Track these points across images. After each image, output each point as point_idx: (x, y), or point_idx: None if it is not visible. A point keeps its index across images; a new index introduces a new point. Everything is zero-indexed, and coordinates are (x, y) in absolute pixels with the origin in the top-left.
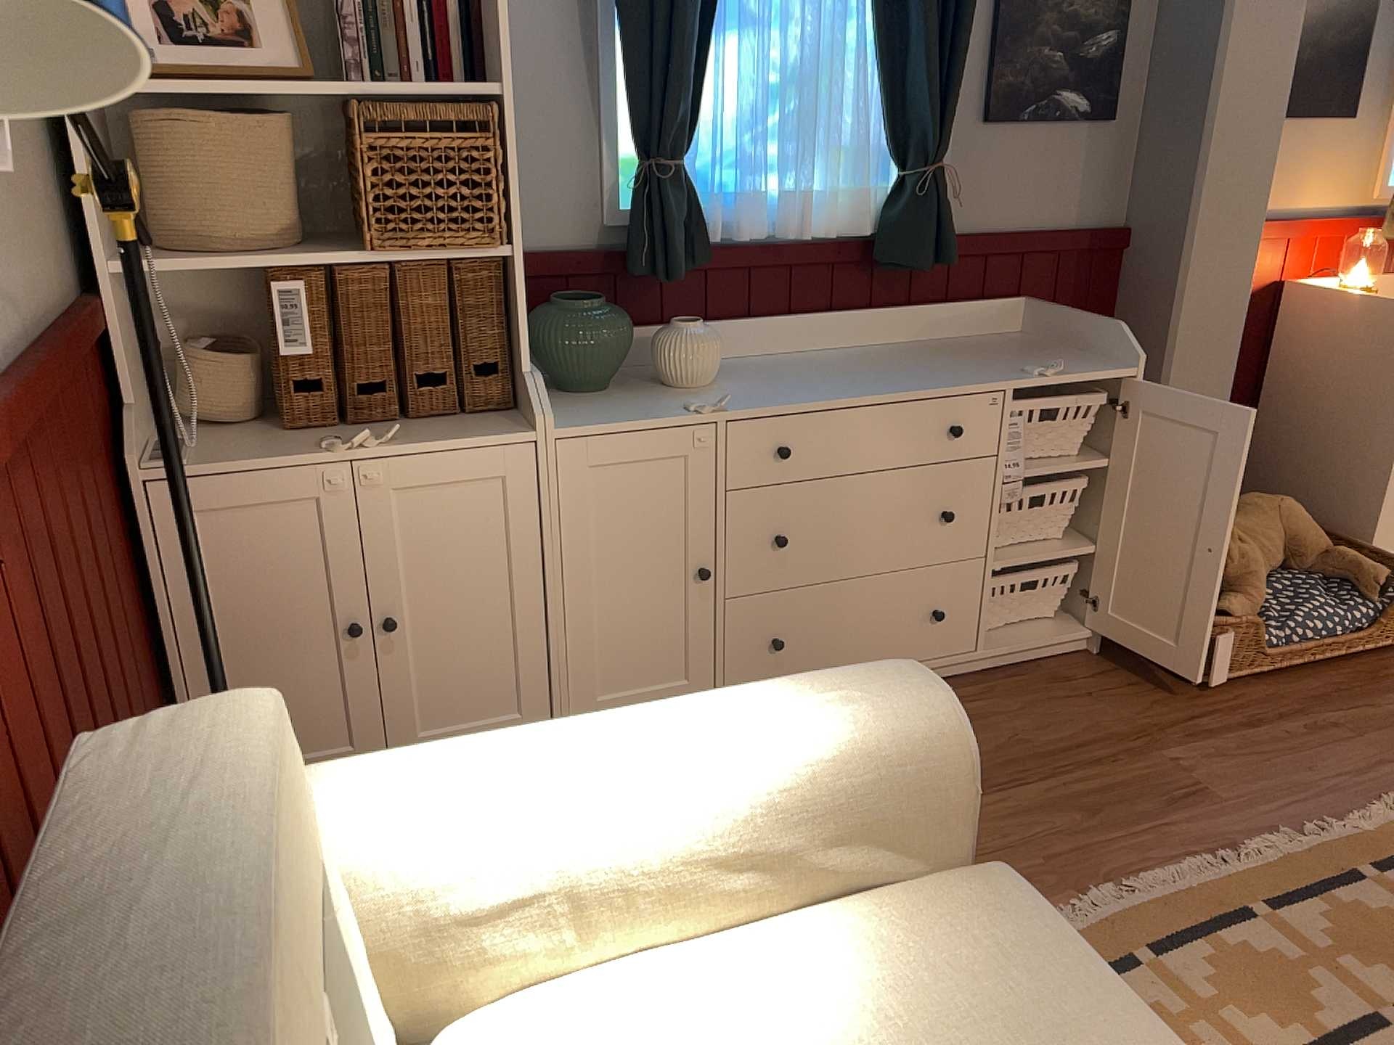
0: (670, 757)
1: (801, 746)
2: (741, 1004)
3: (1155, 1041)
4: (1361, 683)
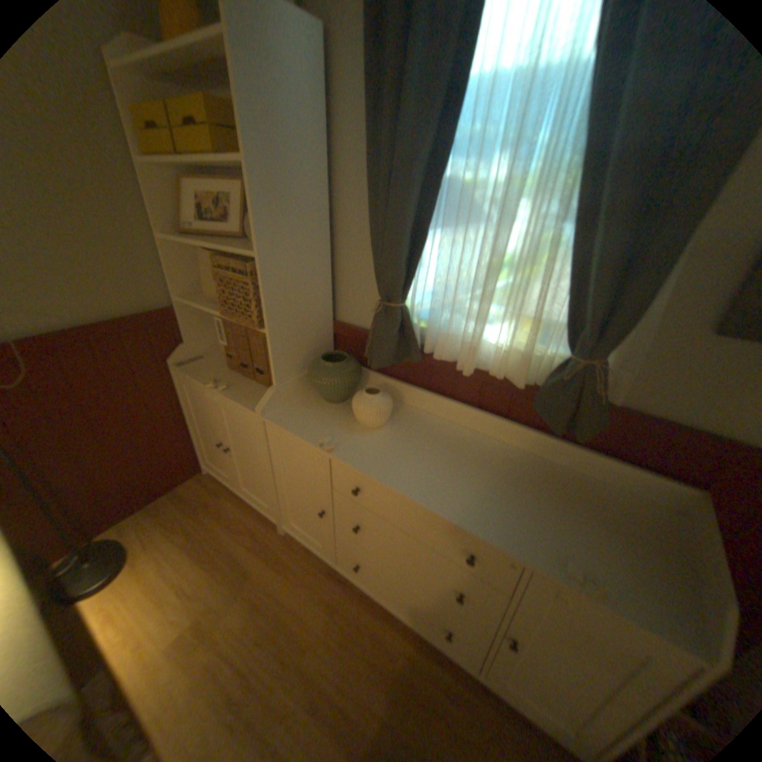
0: None
1: None
2: None
3: None
4: None
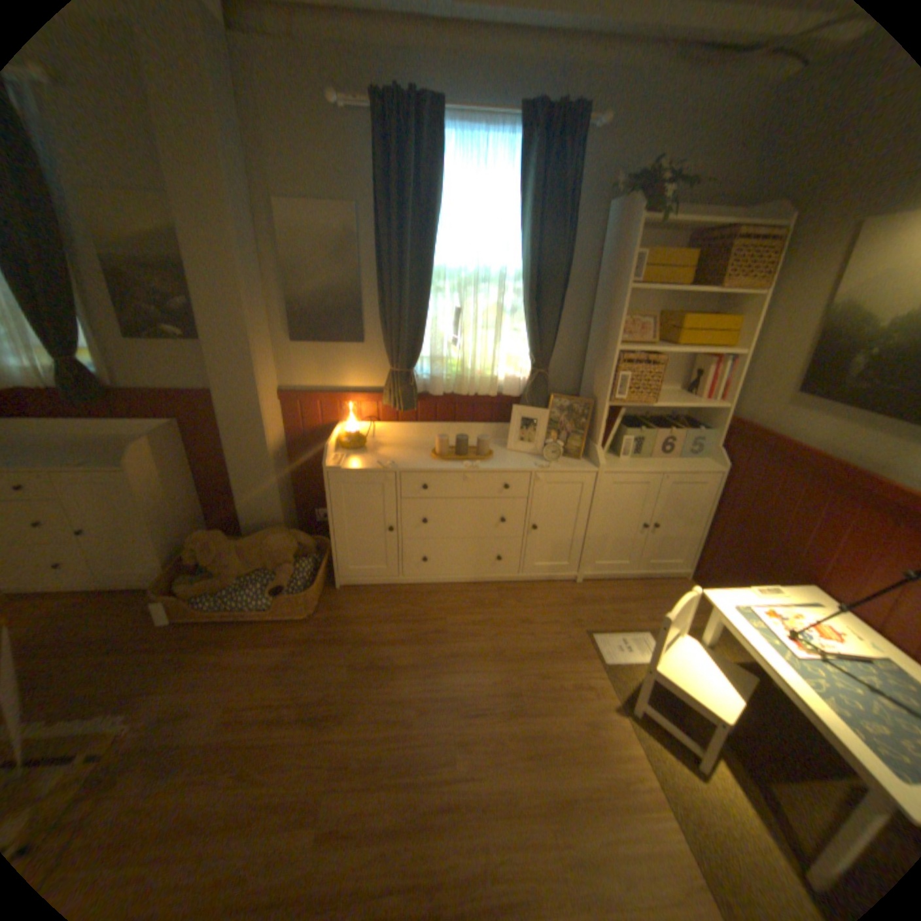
0: None
1: None
2: None
3: None
4: (241, 640)
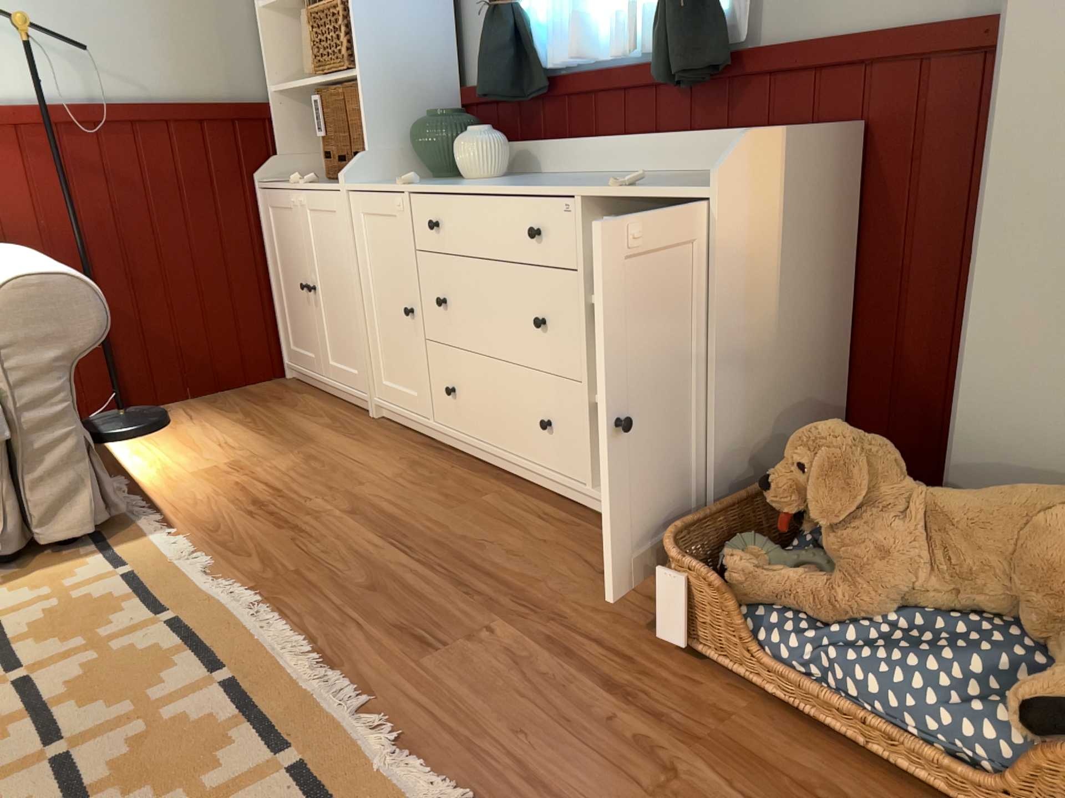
0: None
1: None
2: None
3: None
4: None
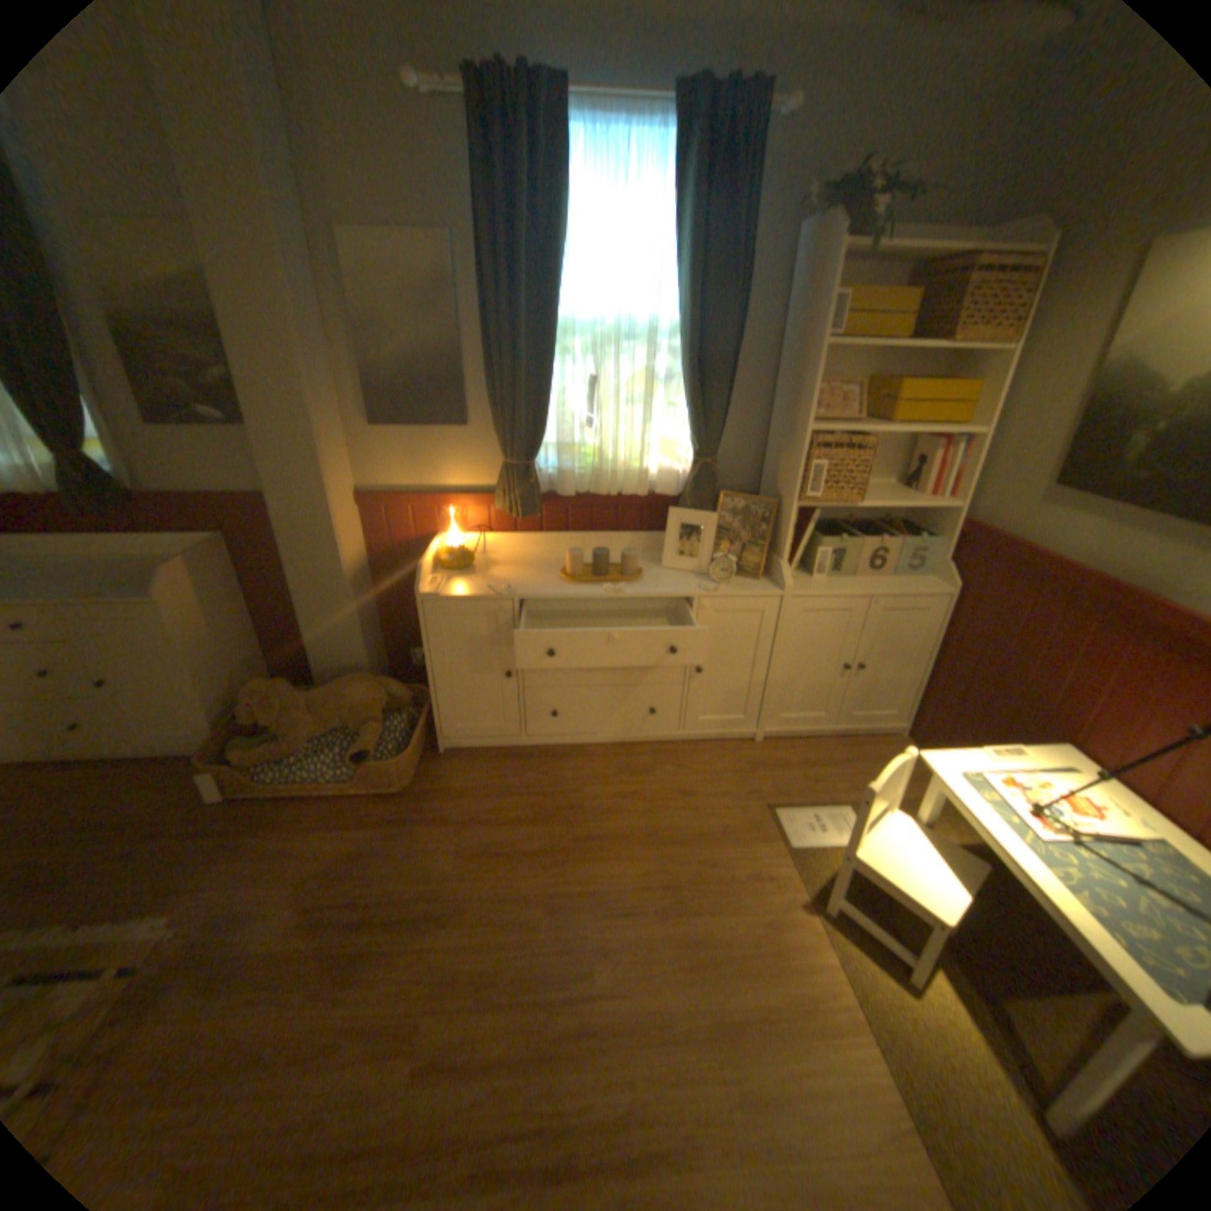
0: None
1: None
2: None
3: None
4: (316, 821)
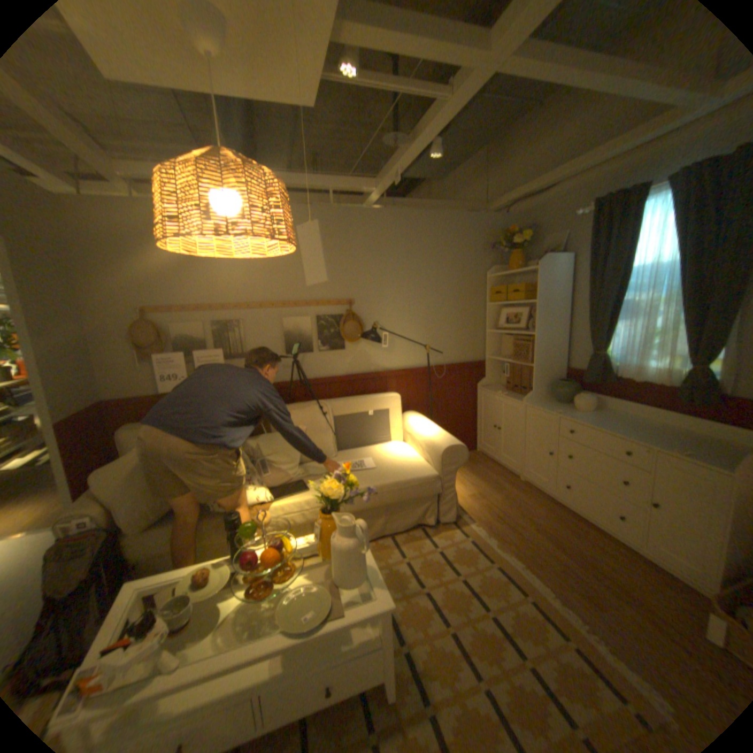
0: (426, 430)
1: (432, 438)
2: (405, 455)
3: (400, 480)
4: None
